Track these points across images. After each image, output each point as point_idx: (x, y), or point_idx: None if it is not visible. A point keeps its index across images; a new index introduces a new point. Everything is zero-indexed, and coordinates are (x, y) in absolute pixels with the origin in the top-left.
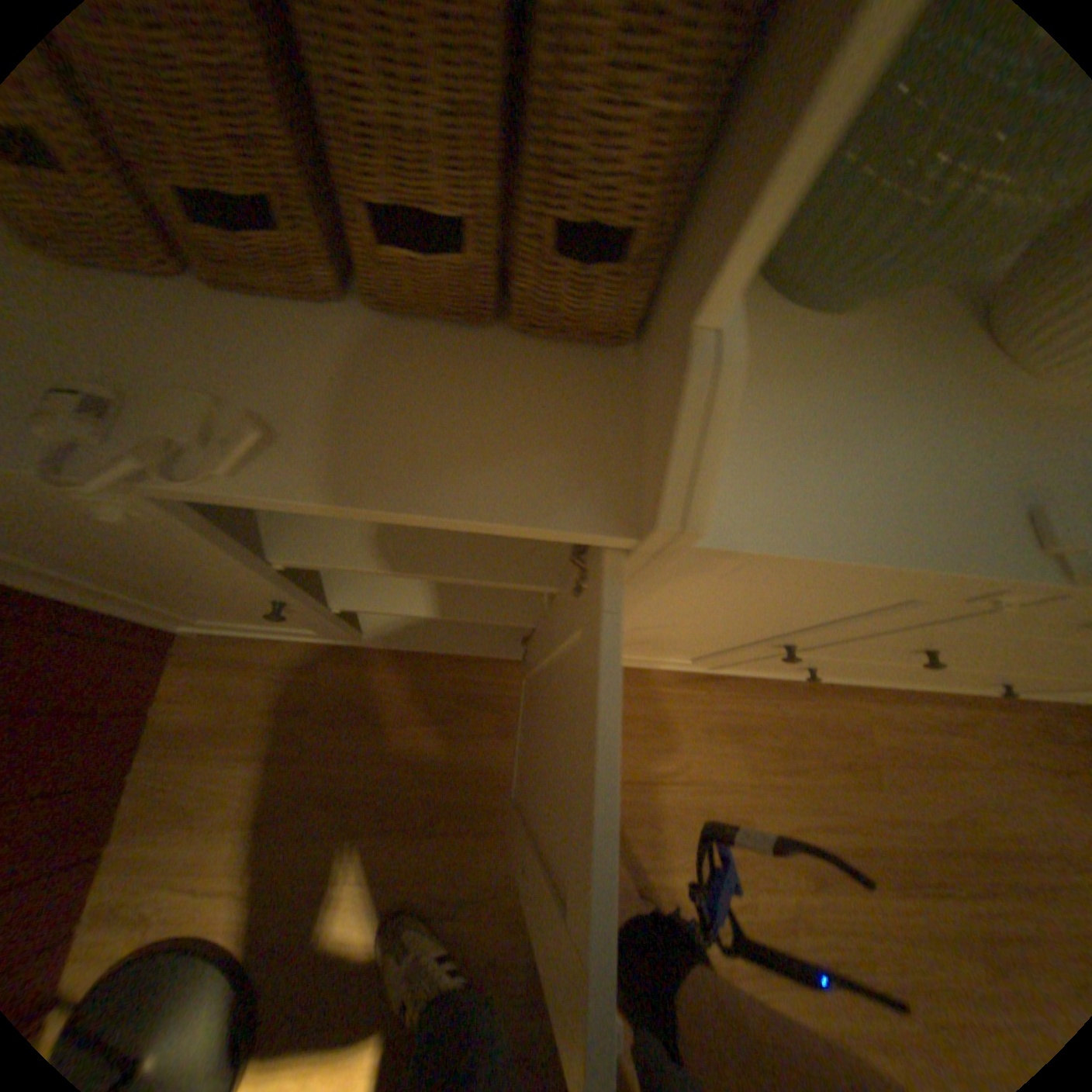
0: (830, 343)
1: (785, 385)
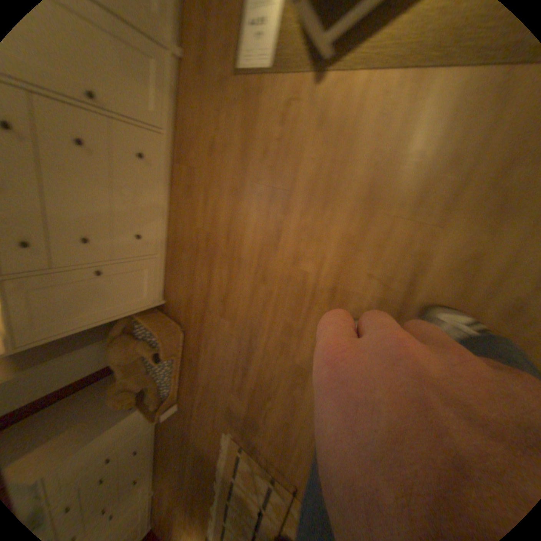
0: None
1: None
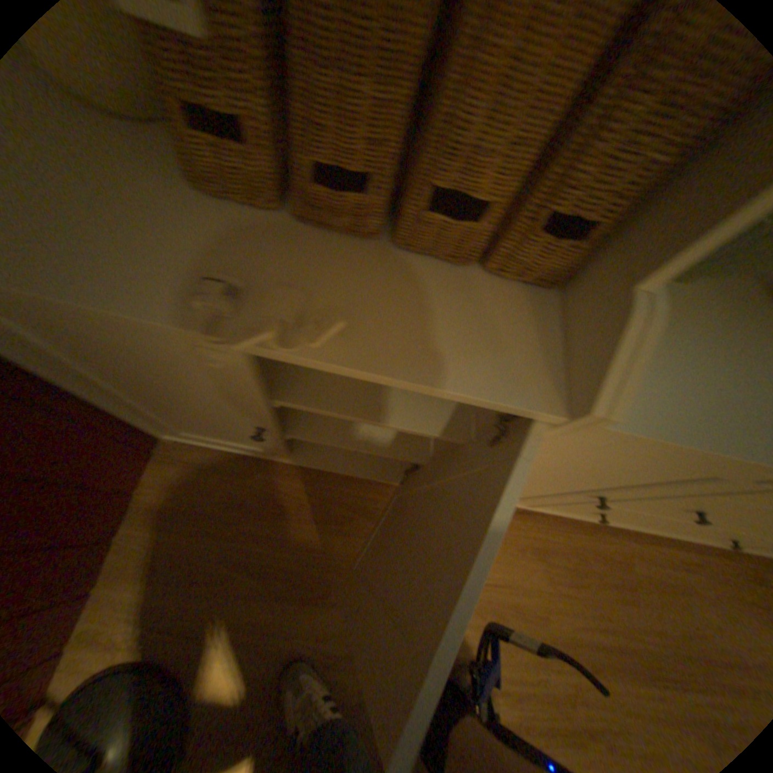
0: (681, 302)
1: None
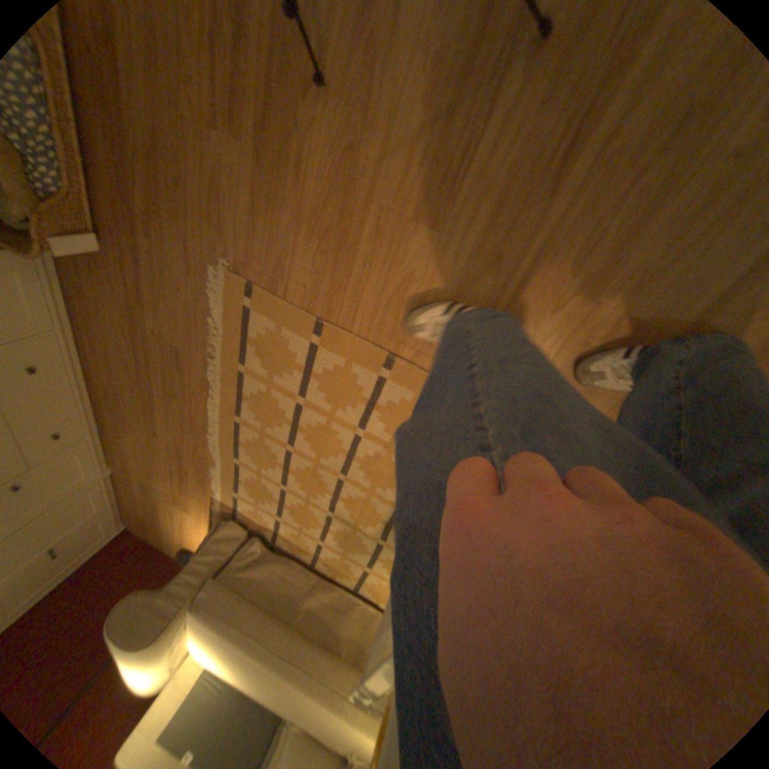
0: None
1: None
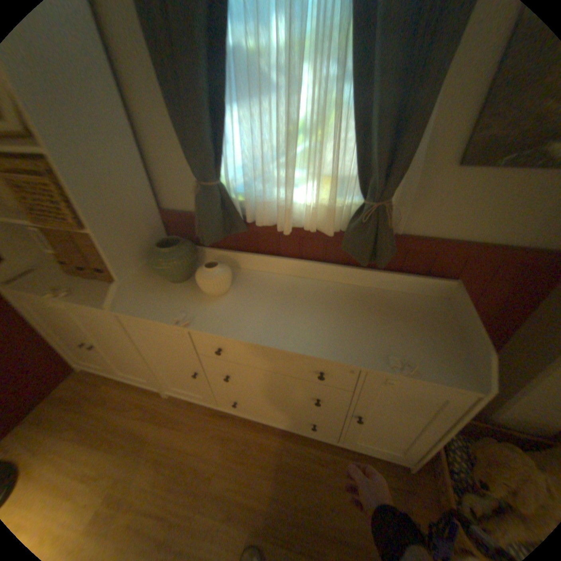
0: (168, 288)
1: (152, 293)
